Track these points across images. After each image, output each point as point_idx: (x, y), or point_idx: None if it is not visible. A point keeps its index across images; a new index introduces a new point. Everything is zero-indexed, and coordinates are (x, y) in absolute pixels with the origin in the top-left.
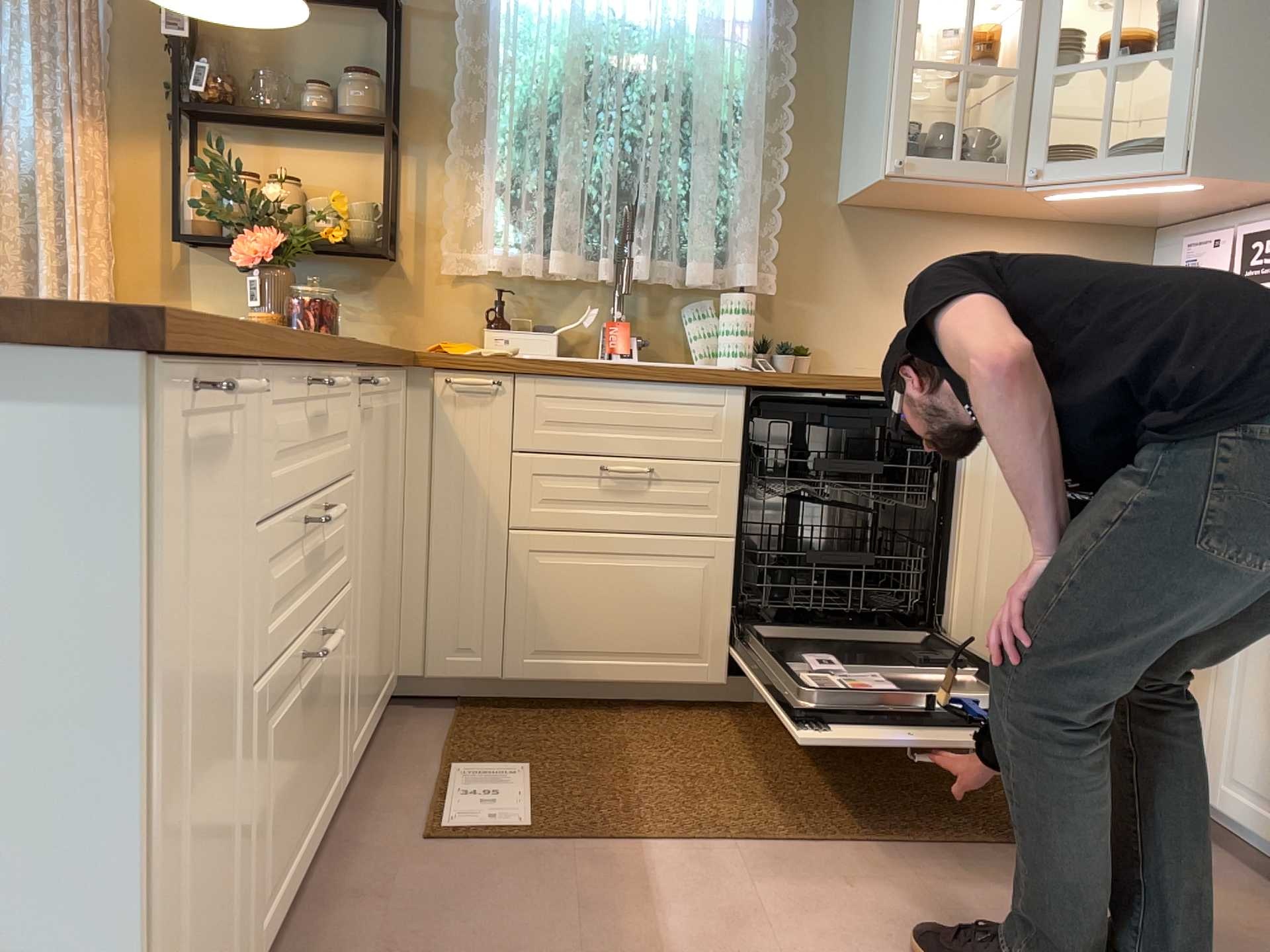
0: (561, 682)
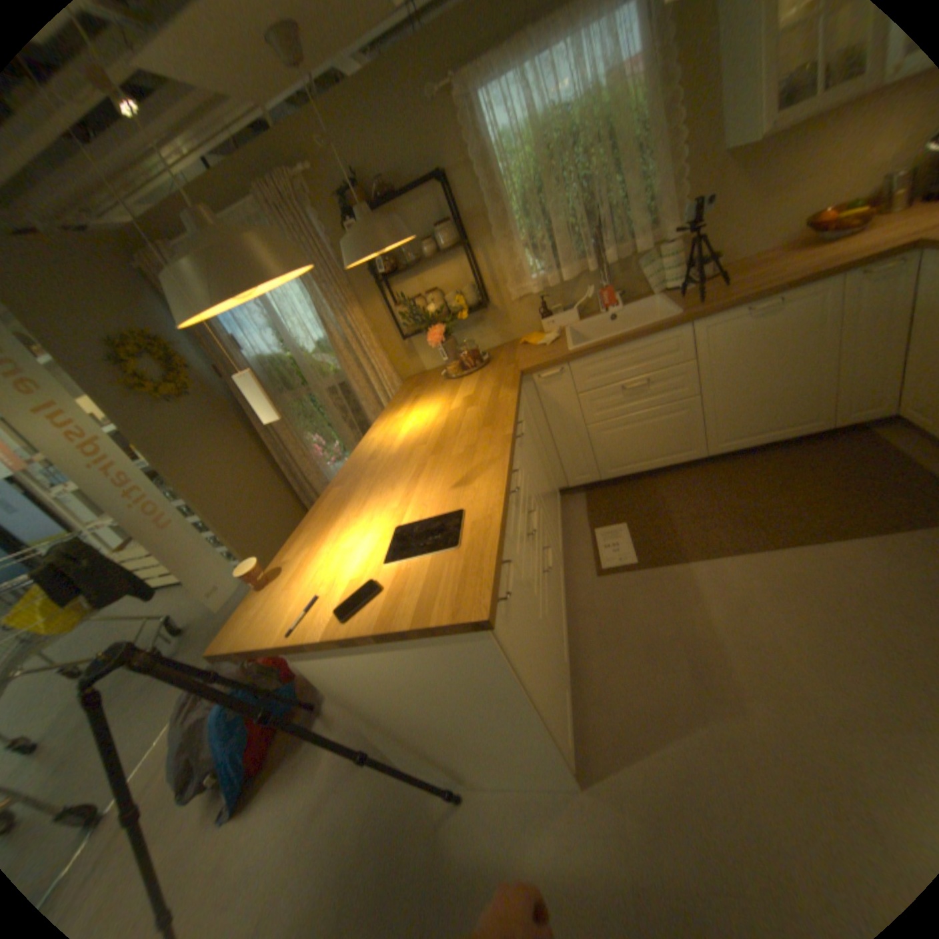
0: (628, 475)
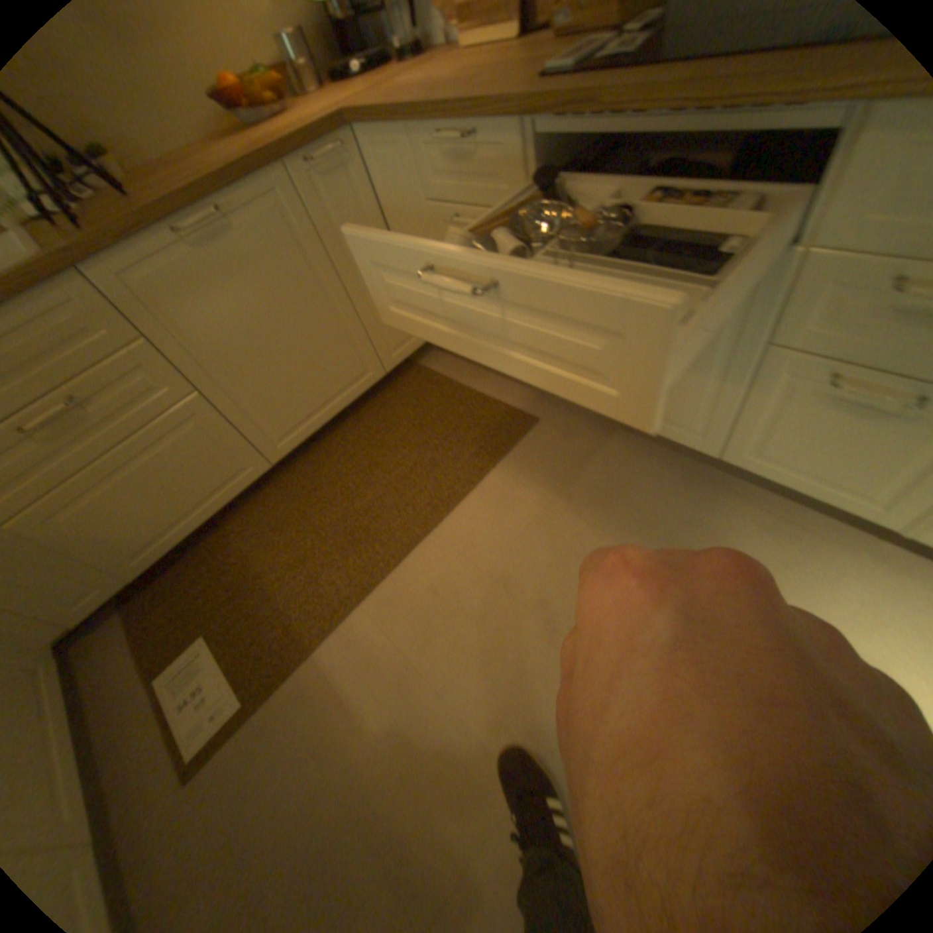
0: (169, 550)
